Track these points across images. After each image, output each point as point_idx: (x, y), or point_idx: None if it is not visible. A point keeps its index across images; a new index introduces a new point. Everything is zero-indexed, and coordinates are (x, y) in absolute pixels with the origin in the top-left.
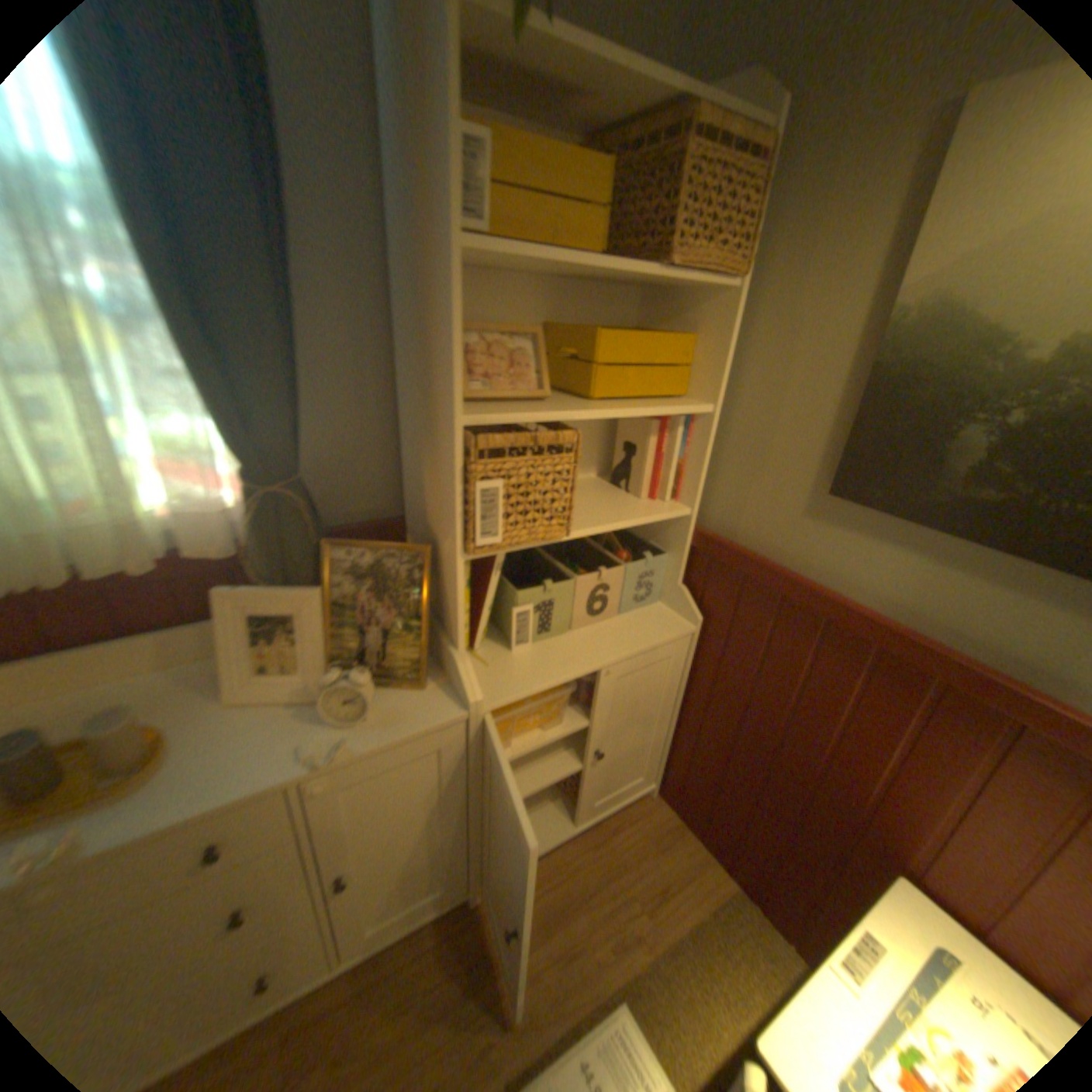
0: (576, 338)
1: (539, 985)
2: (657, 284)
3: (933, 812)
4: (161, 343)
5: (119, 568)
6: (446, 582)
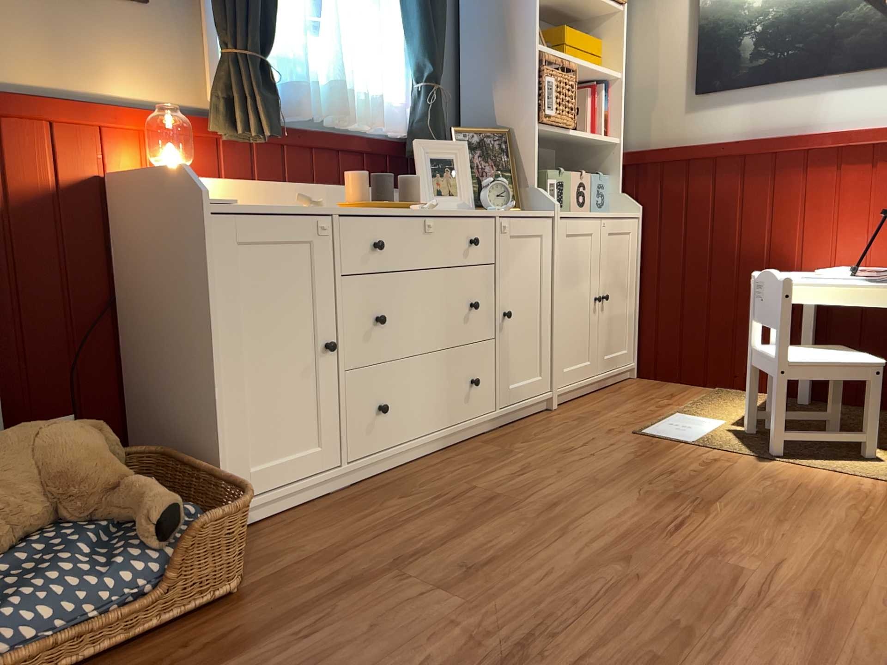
0: (547, 36)
1: (621, 417)
2: (574, 17)
3: (789, 223)
4: (393, 11)
5: (372, 123)
6: (520, 148)
